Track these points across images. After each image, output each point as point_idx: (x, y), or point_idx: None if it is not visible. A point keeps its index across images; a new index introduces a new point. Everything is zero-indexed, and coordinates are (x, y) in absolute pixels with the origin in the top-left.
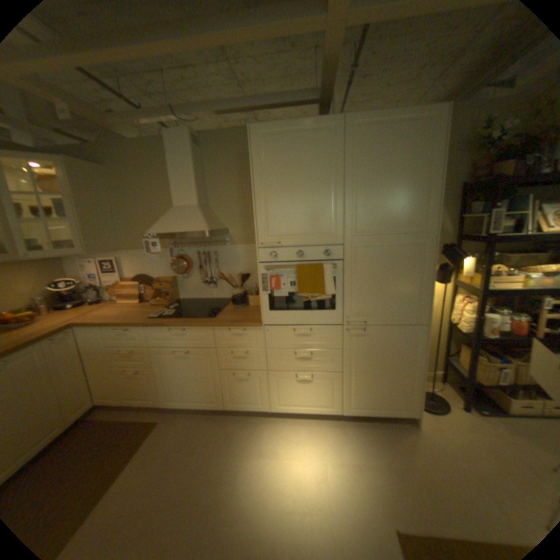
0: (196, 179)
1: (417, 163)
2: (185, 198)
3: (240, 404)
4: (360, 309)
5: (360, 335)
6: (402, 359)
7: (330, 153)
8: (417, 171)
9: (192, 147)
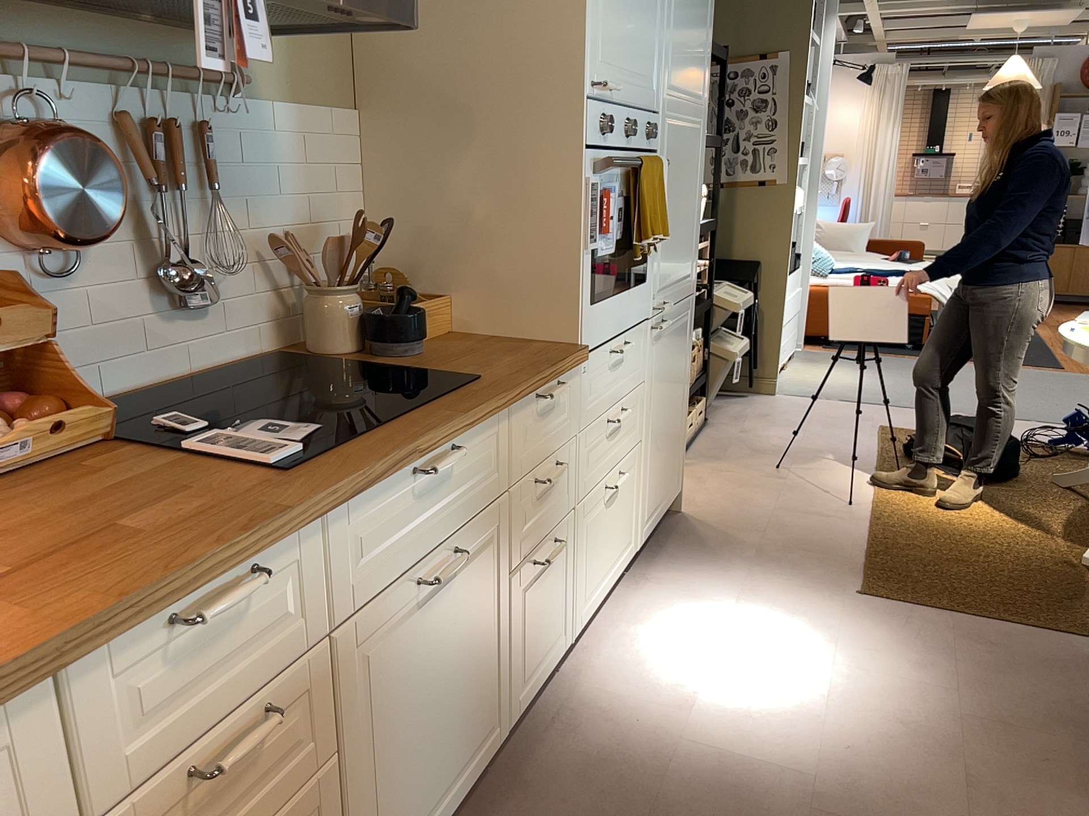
0: None
1: None
2: None
3: (535, 667)
4: (663, 272)
5: (659, 336)
6: (679, 372)
7: None
8: None
9: None
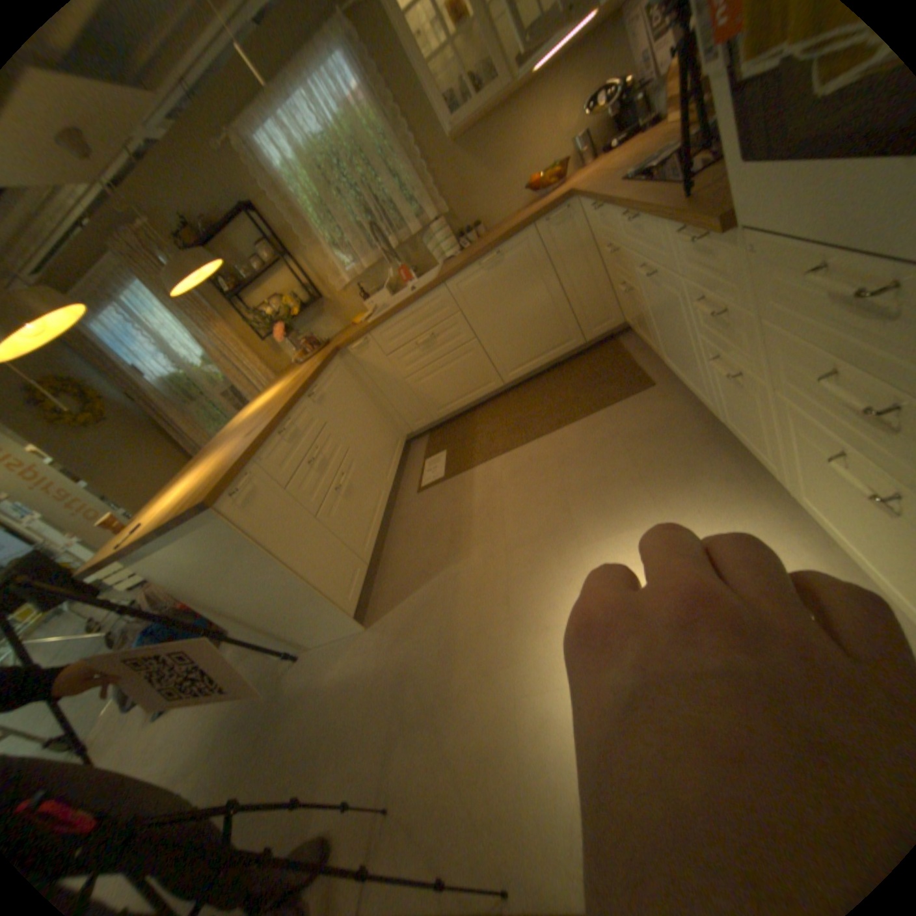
0: None
1: None
2: None
3: (744, 429)
4: None
5: None
6: None
7: None
8: None
9: None
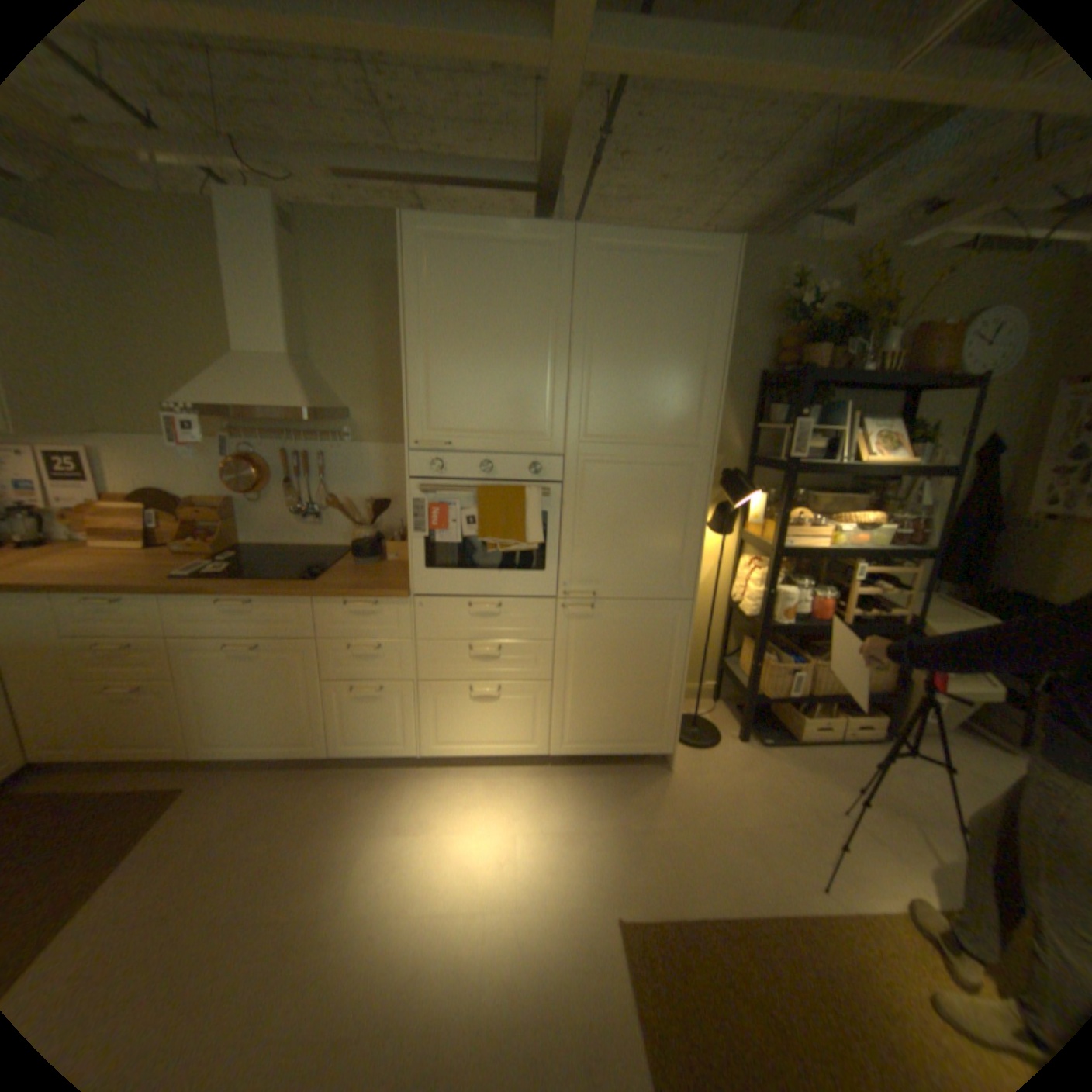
0: (284, 300)
1: (689, 328)
2: (259, 336)
3: (362, 744)
4: (587, 570)
5: (583, 615)
6: (649, 656)
7: (547, 291)
8: (687, 343)
9: (277, 234)
